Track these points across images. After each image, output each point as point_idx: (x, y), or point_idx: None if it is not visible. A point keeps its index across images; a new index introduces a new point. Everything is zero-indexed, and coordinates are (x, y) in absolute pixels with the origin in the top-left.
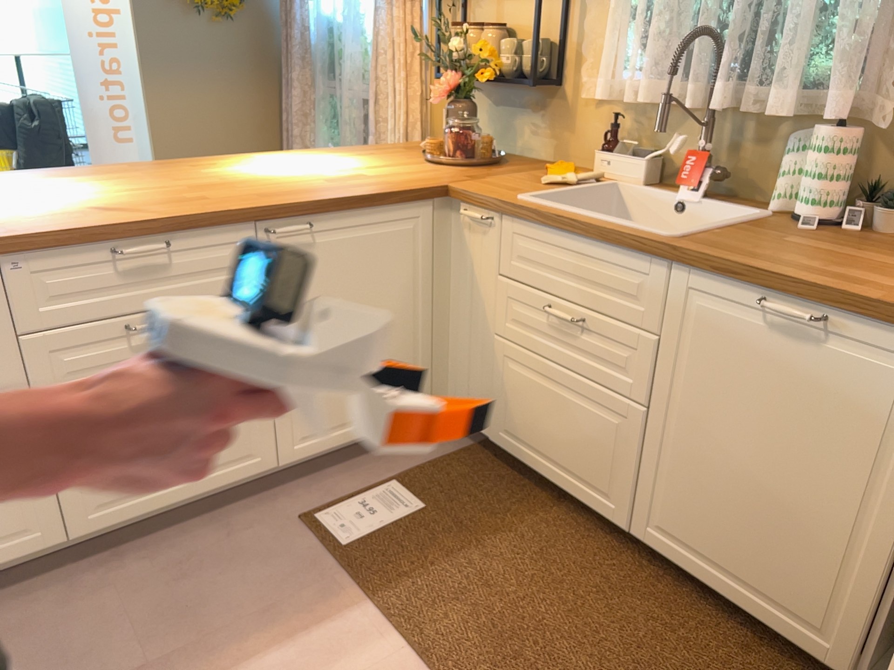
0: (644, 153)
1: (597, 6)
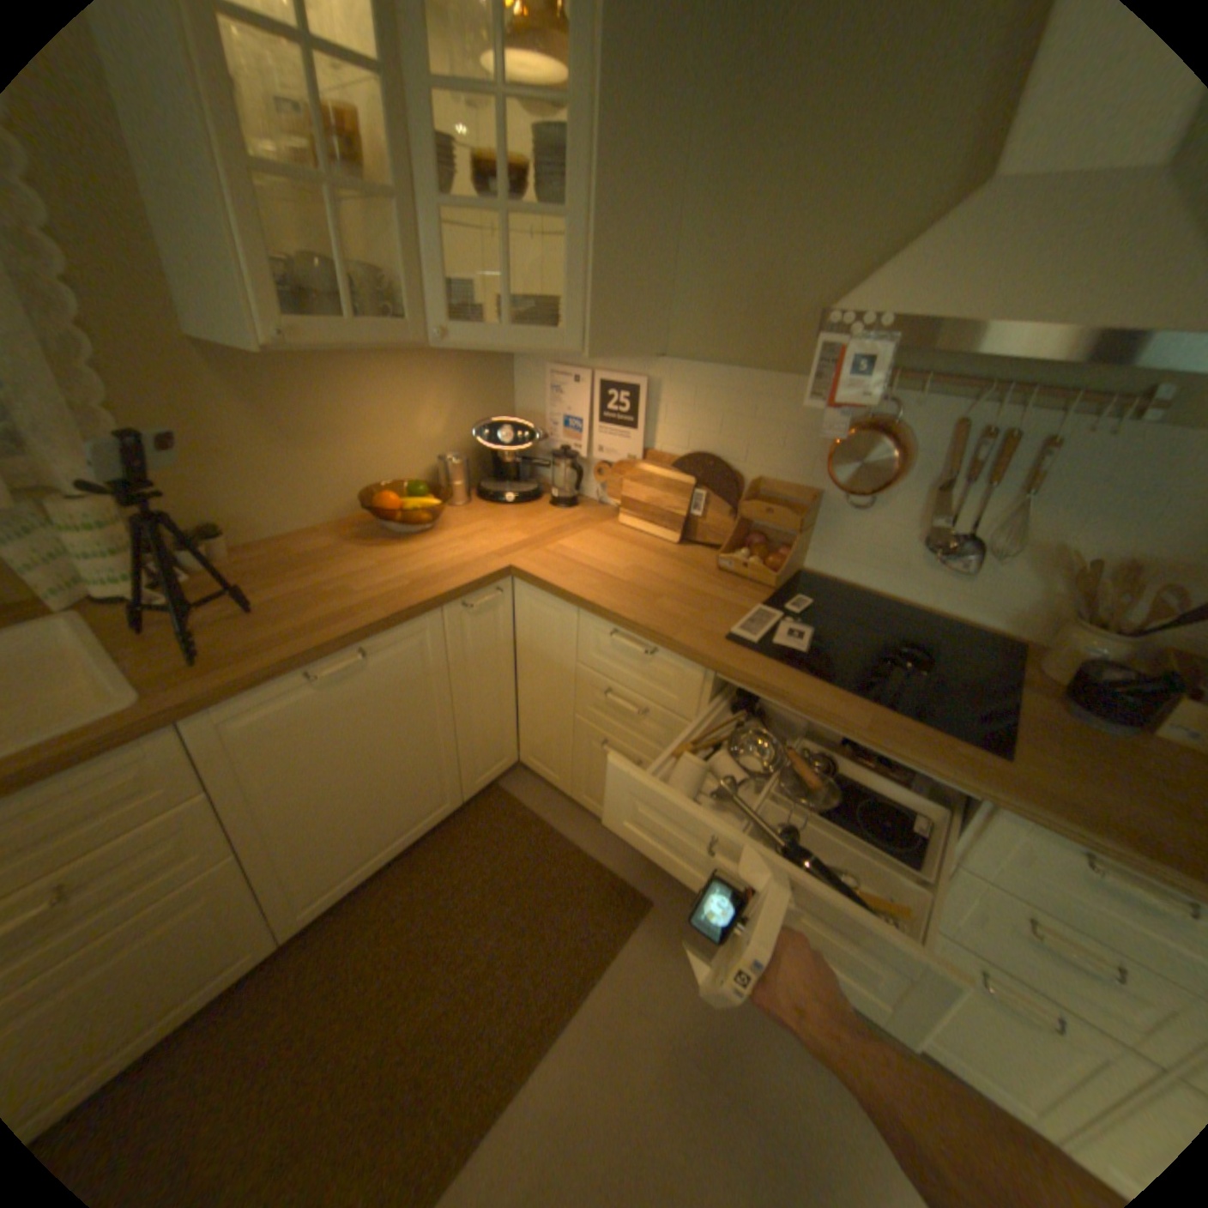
0: None
1: None
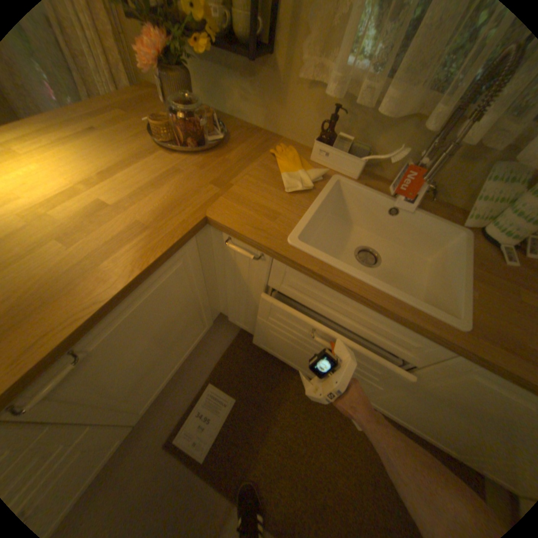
0: (363, 150)
1: None
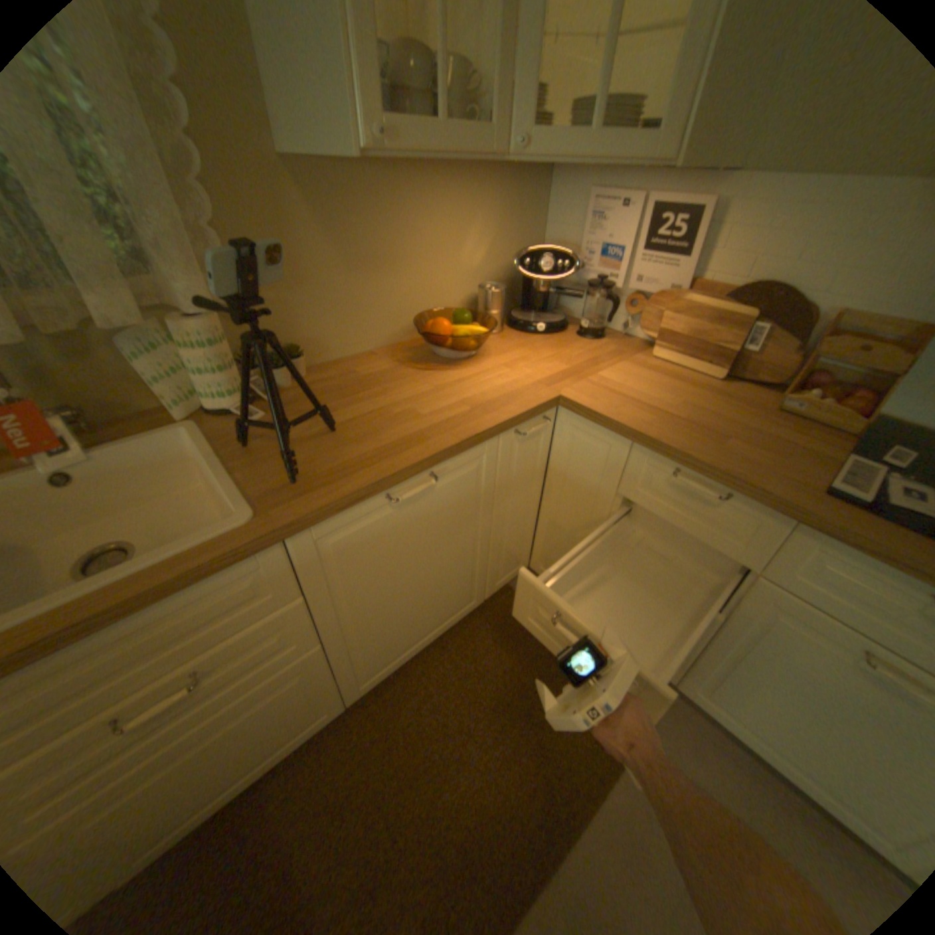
0: None
1: None
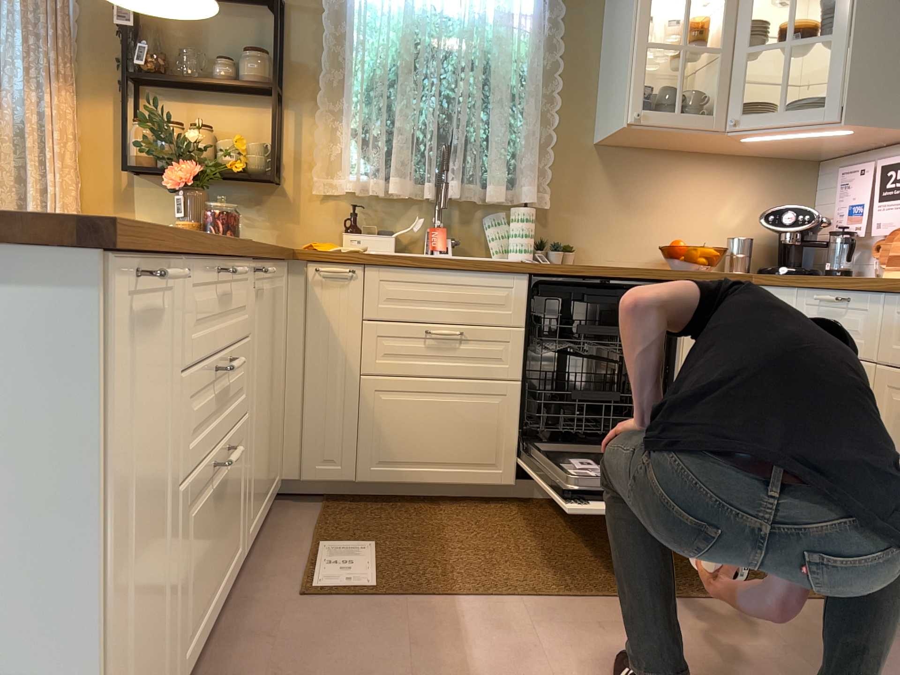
0: (388, 231)
1: (323, 123)
